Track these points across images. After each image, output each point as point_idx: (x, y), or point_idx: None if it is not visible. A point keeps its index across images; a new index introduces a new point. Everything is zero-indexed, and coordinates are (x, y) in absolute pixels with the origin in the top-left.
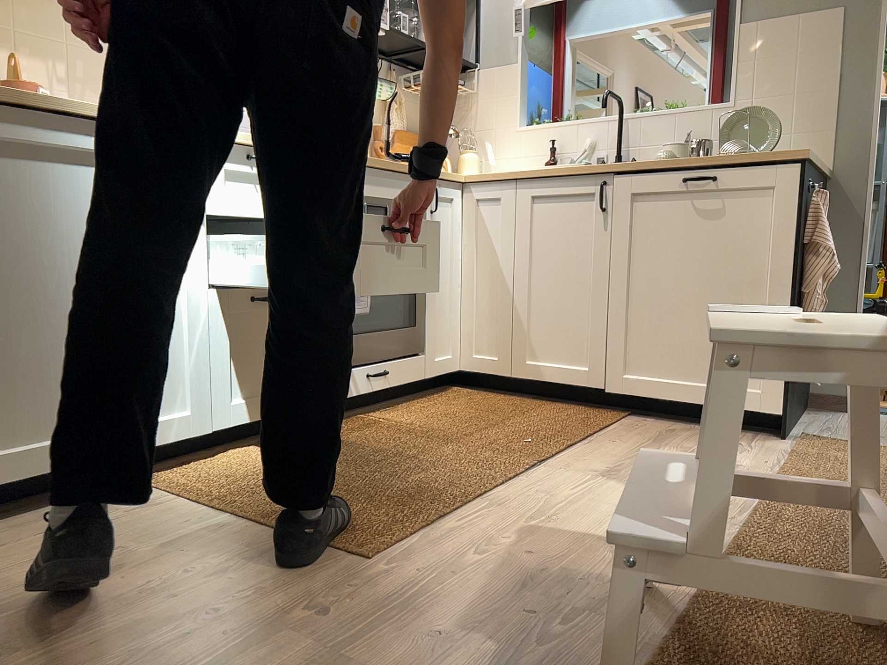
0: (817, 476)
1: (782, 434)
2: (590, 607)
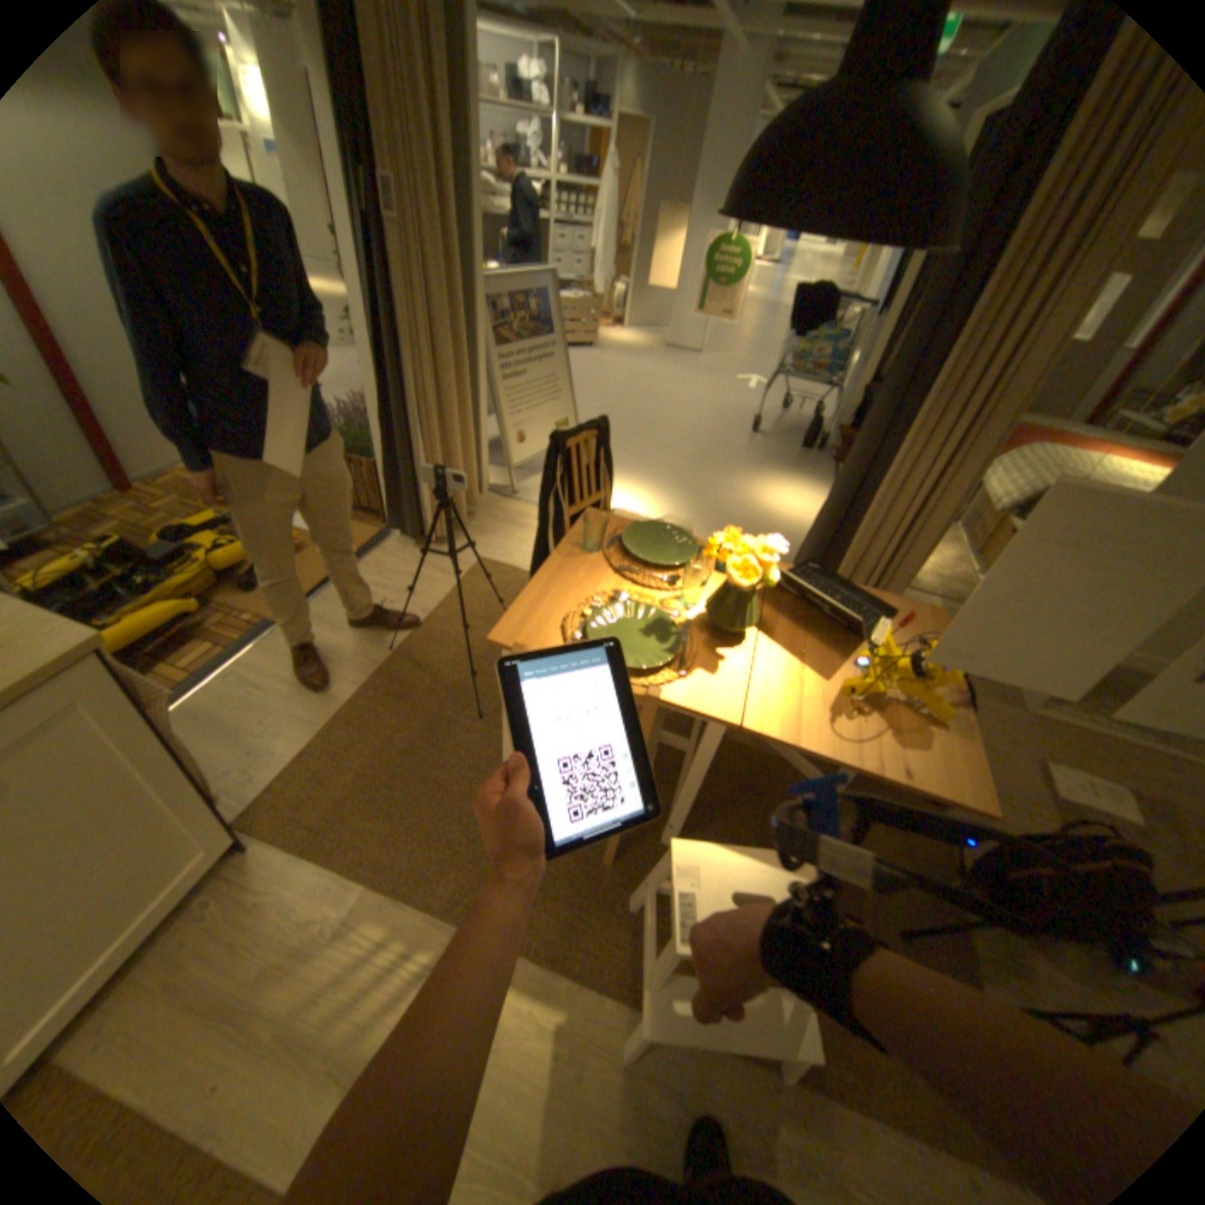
0: (377, 855)
1: (235, 849)
2: (665, 1102)
